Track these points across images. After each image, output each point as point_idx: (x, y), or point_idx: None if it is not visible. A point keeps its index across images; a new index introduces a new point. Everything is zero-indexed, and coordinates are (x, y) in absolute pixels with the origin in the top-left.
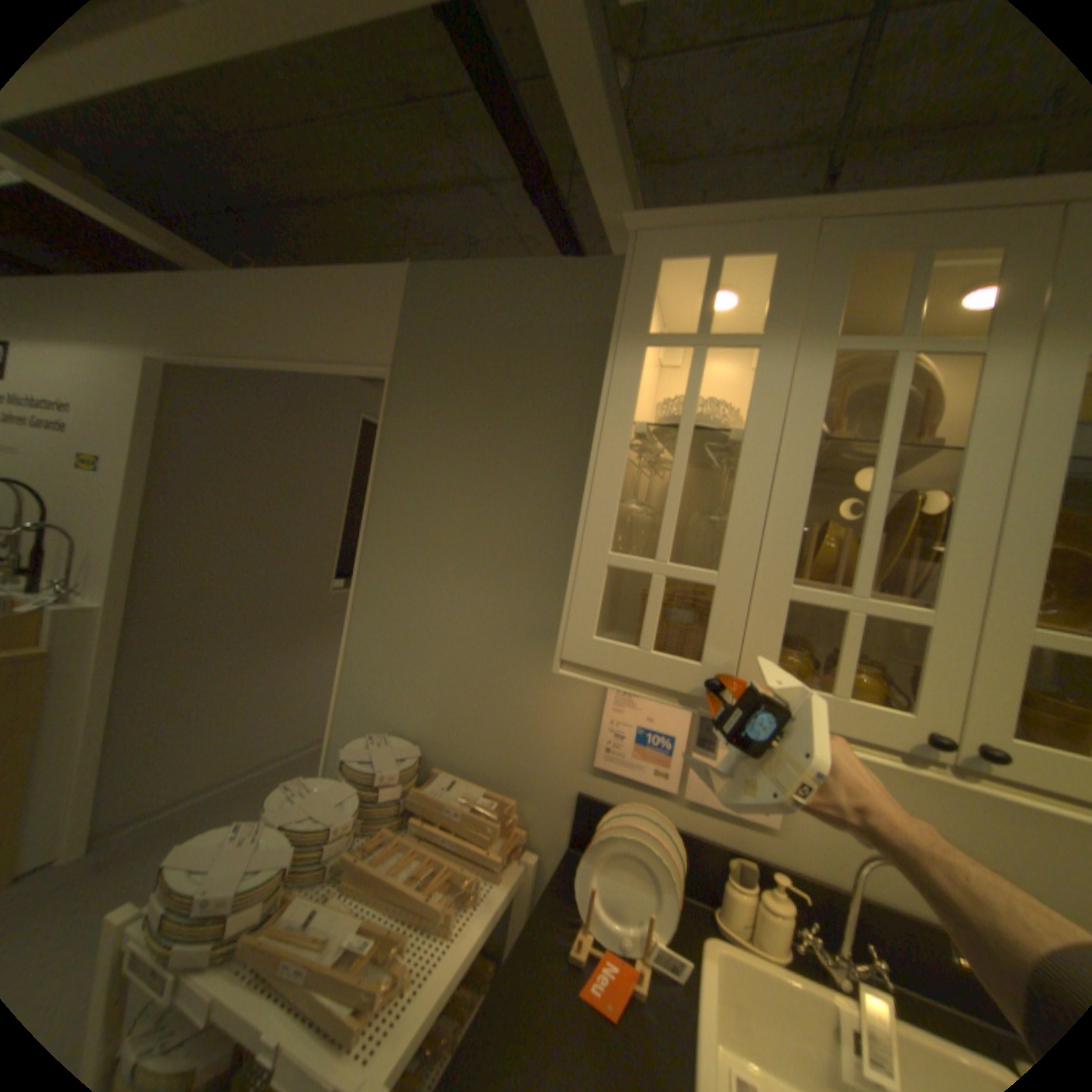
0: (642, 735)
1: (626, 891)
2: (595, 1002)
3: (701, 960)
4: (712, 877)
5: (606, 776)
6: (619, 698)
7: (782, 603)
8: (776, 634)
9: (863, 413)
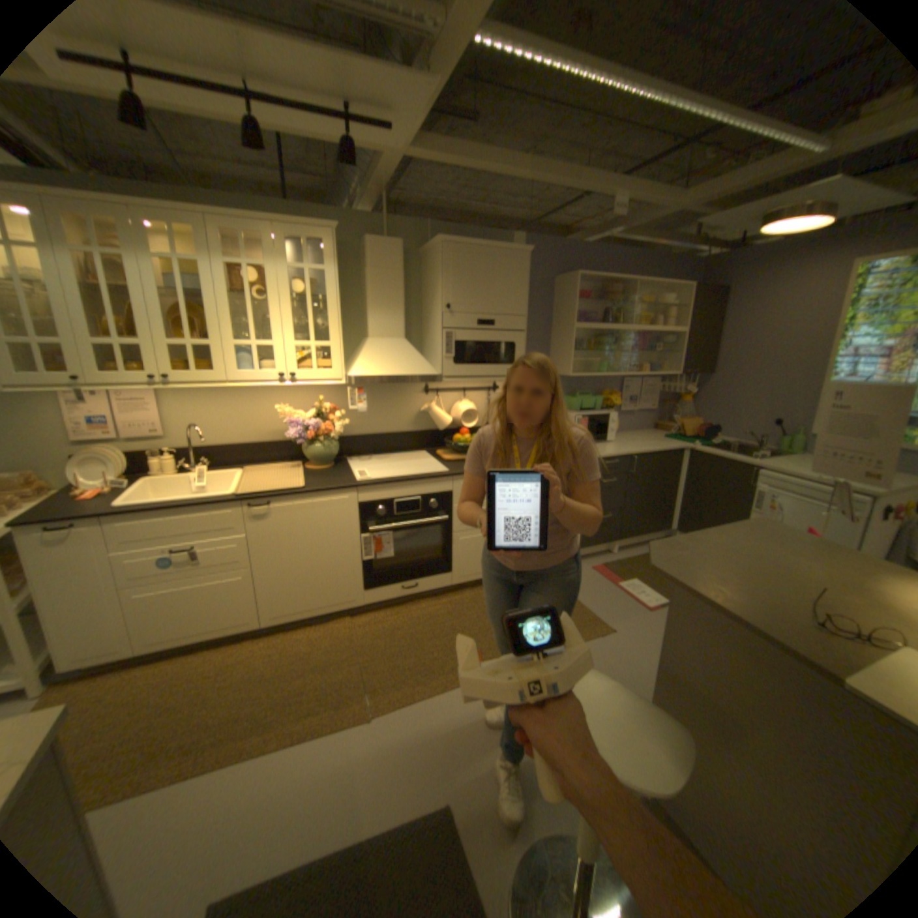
0: (89, 420)
1: (94, 472)
2: (83, 500)
3: (130, 478)
4: (133, 457)
5: (81, 445)
6: (70, 408)
7: (90, 347)
8: (92, 358)
9: (110, 271)
